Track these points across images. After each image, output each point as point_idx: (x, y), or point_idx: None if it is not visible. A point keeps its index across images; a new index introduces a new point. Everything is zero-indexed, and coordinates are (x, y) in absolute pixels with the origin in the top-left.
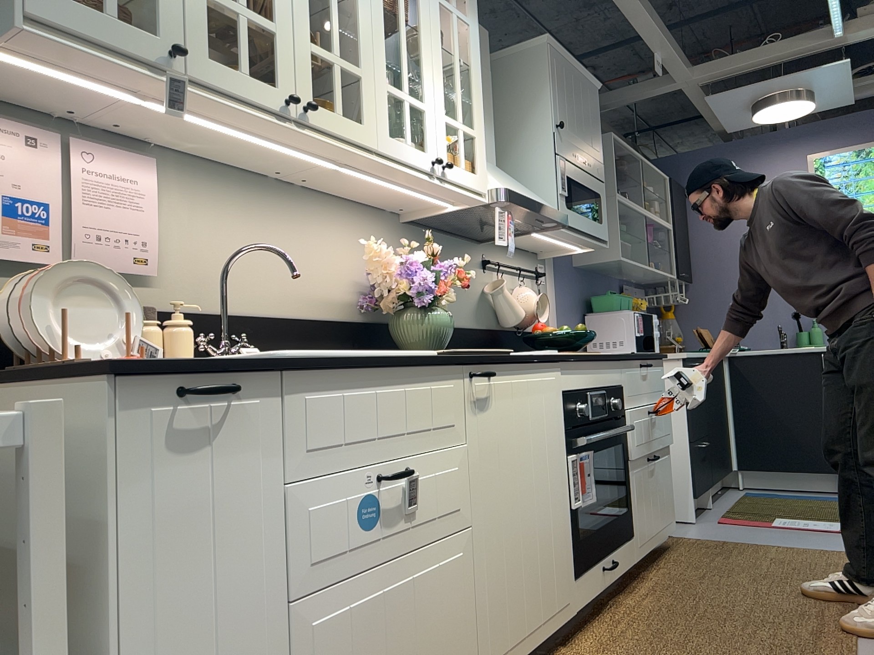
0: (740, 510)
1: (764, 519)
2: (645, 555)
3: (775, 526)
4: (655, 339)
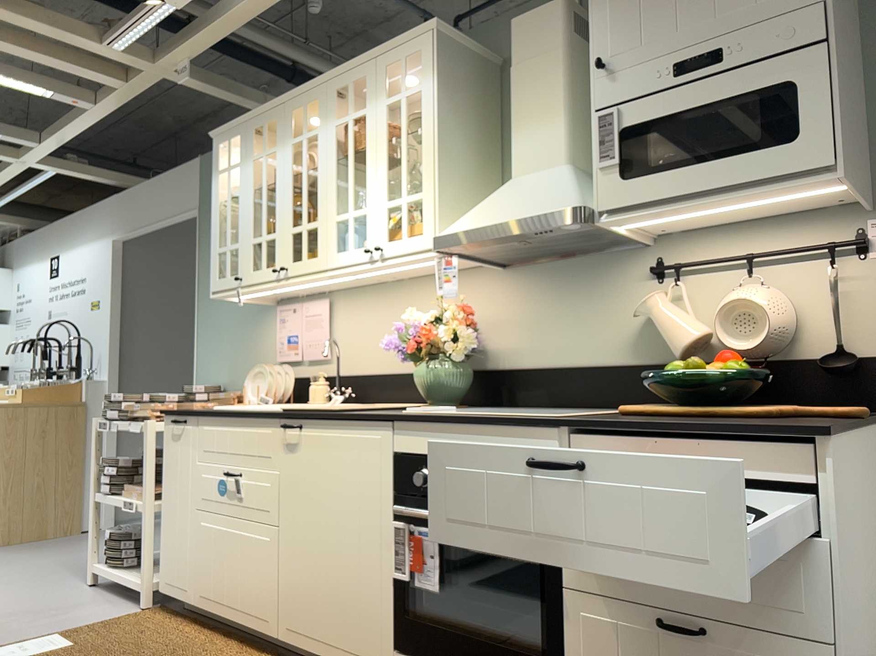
0: None
1: None
2: None
3: None
4: None
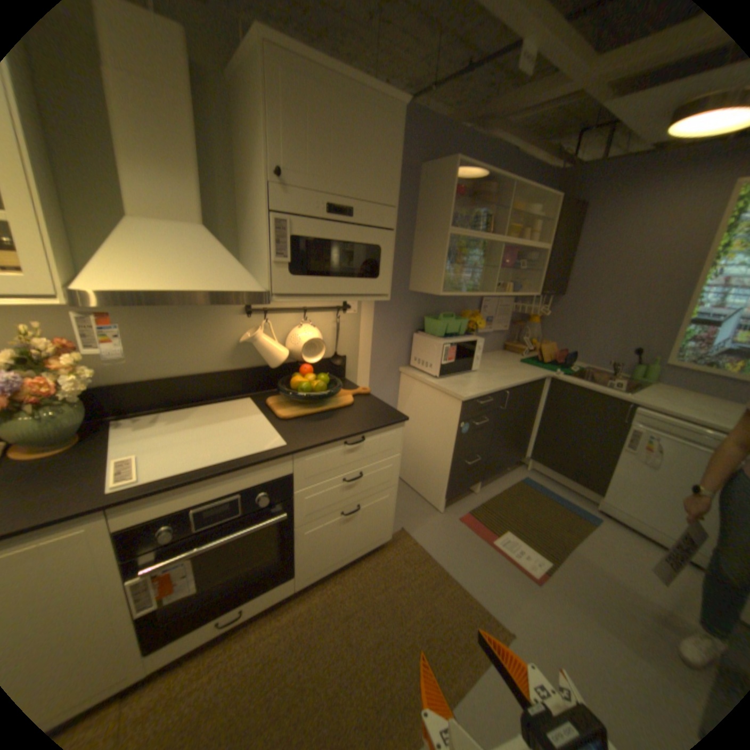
0: (491, 509)
1: (496, 530)
2: (315, 581)
3: (493, 547)
4: (474, 359)
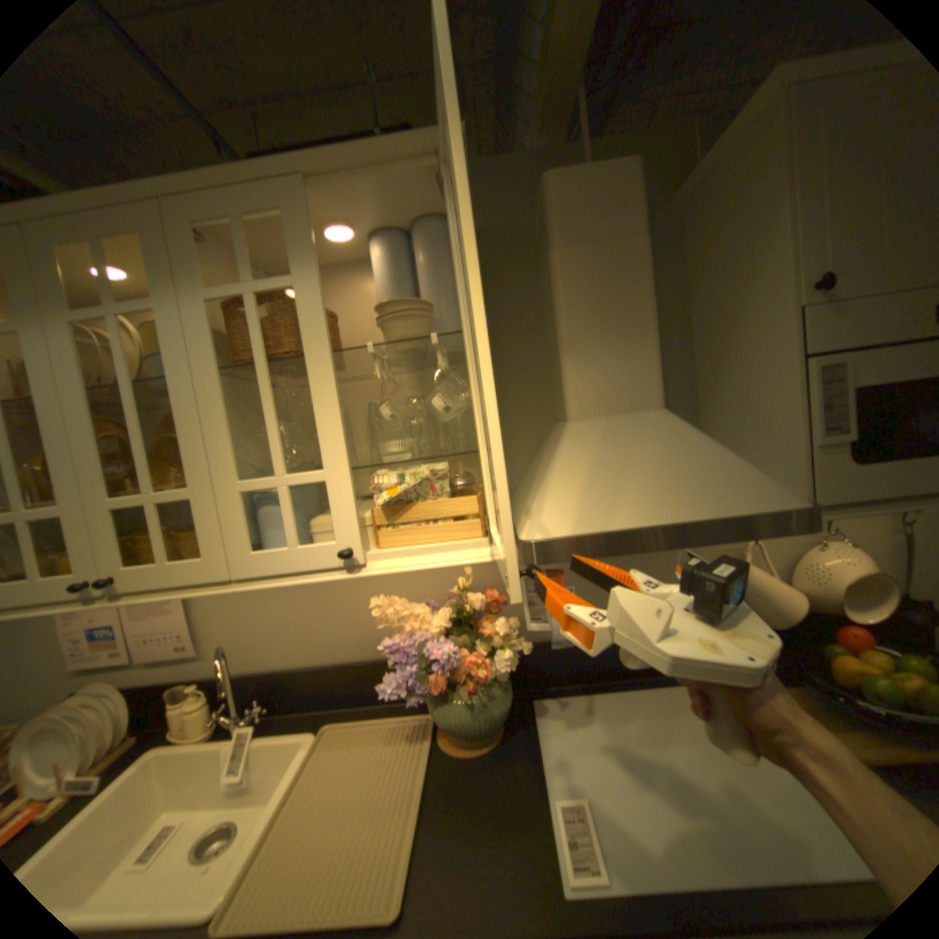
0: None
1: None
2: None
3: None
4: None
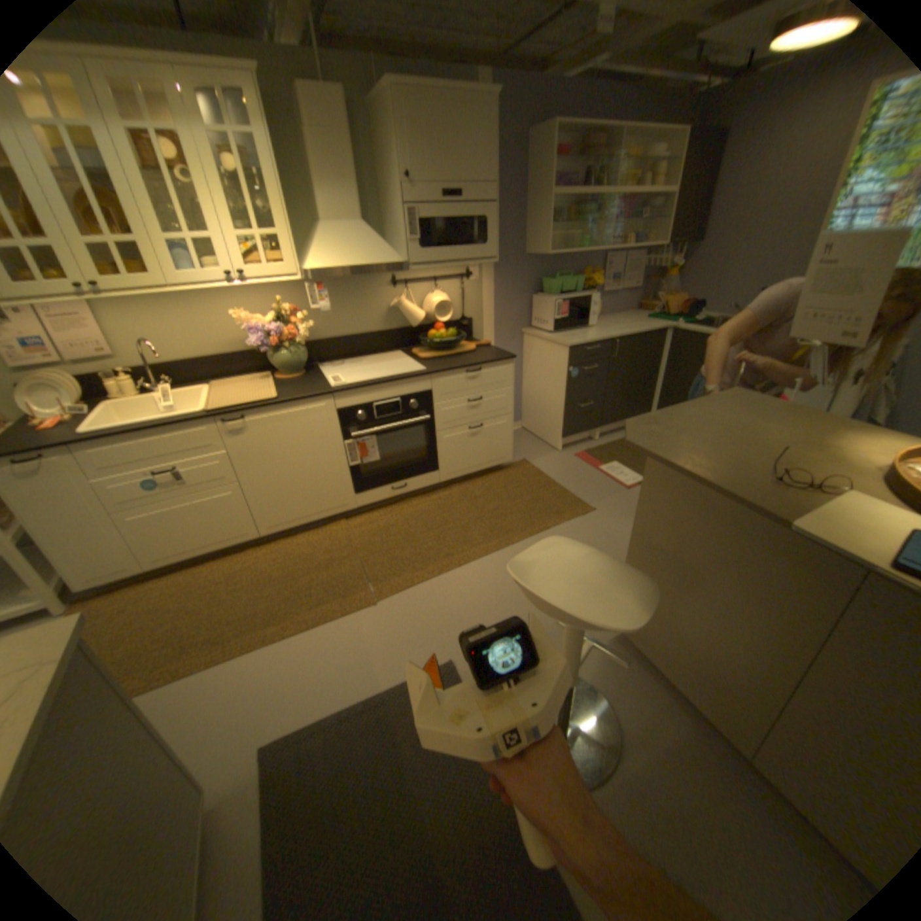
0: (605, 449)
1: (605, 461)
2: (454, 478)
3: (597, 470)
4: (591, 315)
